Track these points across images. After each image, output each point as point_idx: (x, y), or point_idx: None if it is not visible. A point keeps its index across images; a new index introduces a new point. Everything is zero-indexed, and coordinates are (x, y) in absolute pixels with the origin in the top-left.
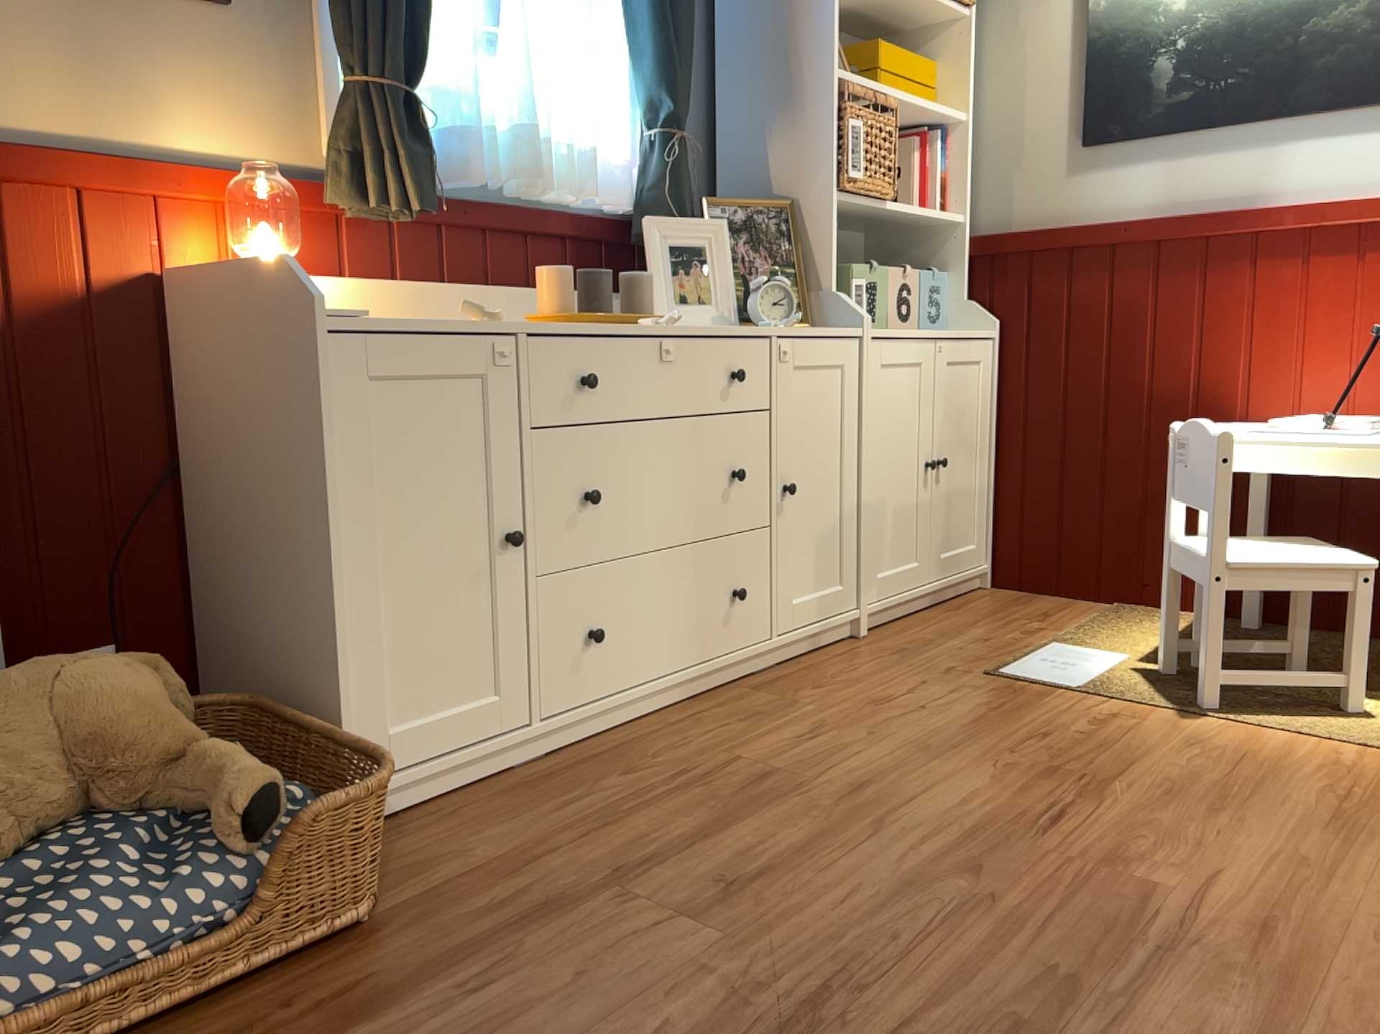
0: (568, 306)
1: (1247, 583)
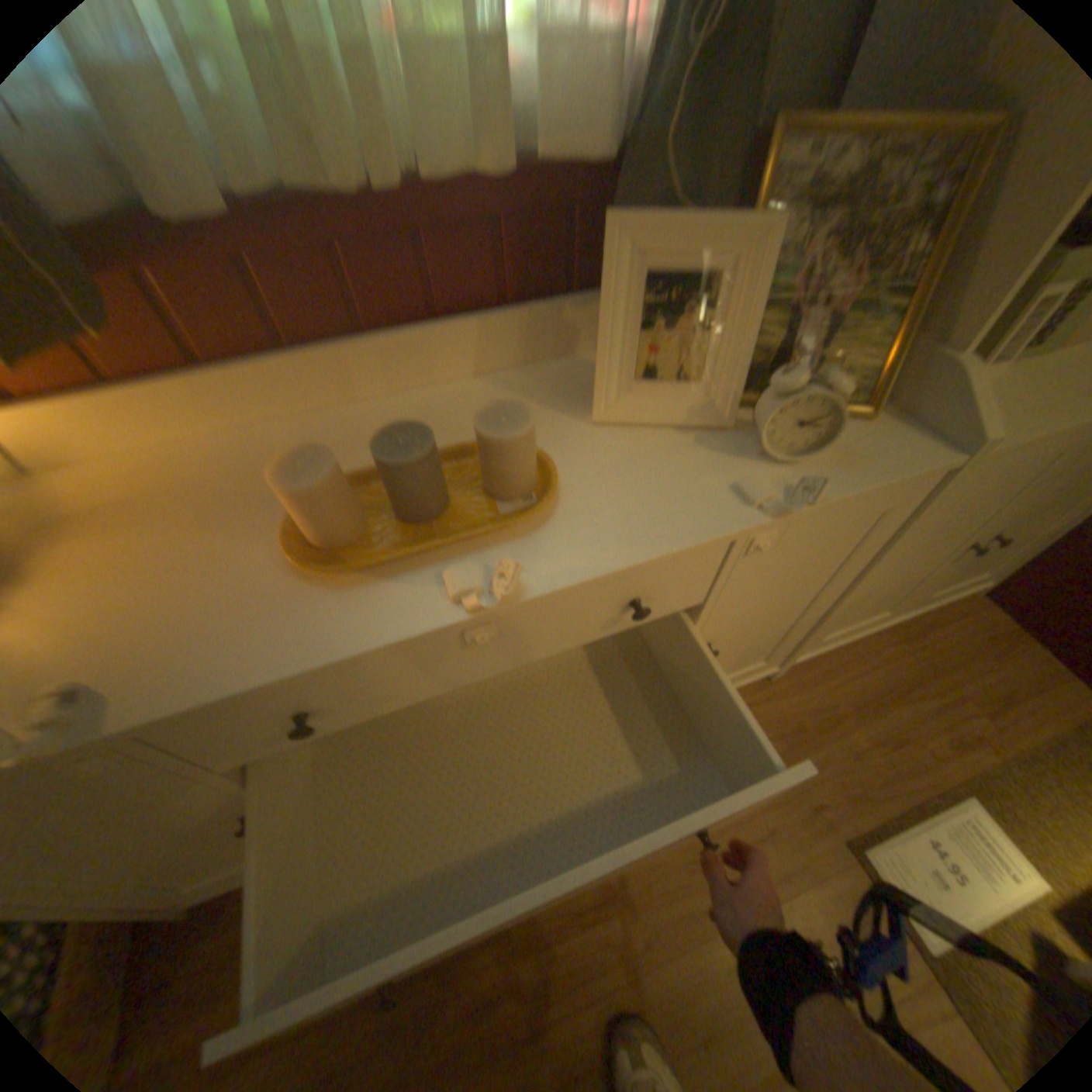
0: (339, 523)
1: None
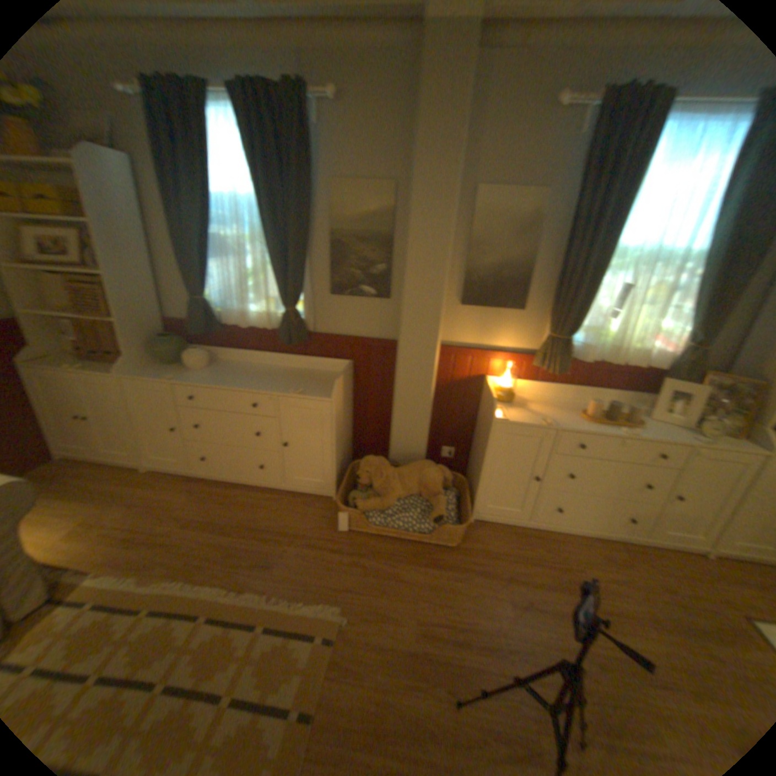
0: (597, 415)
1: None
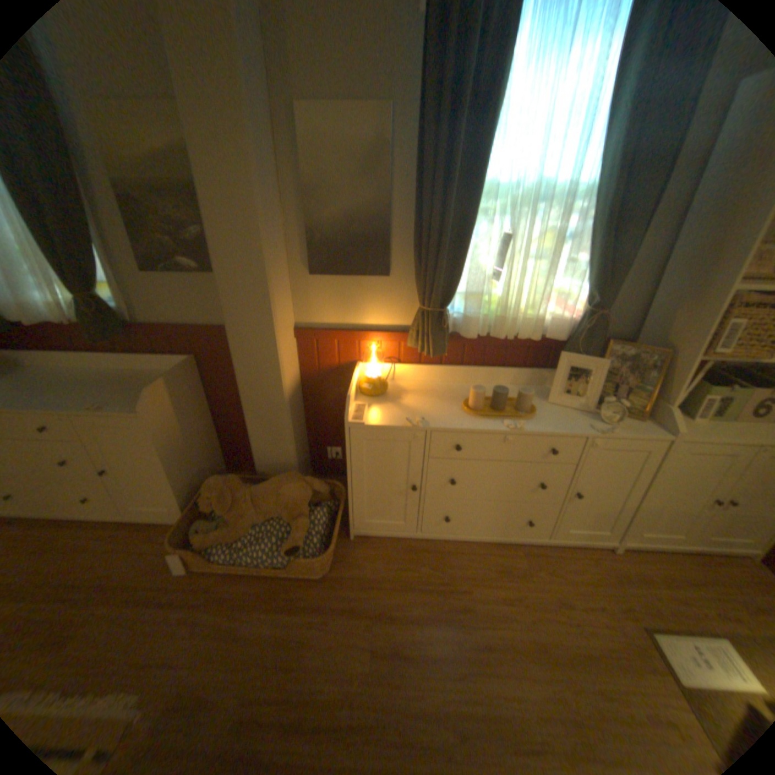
0: (479, 404)
1: None
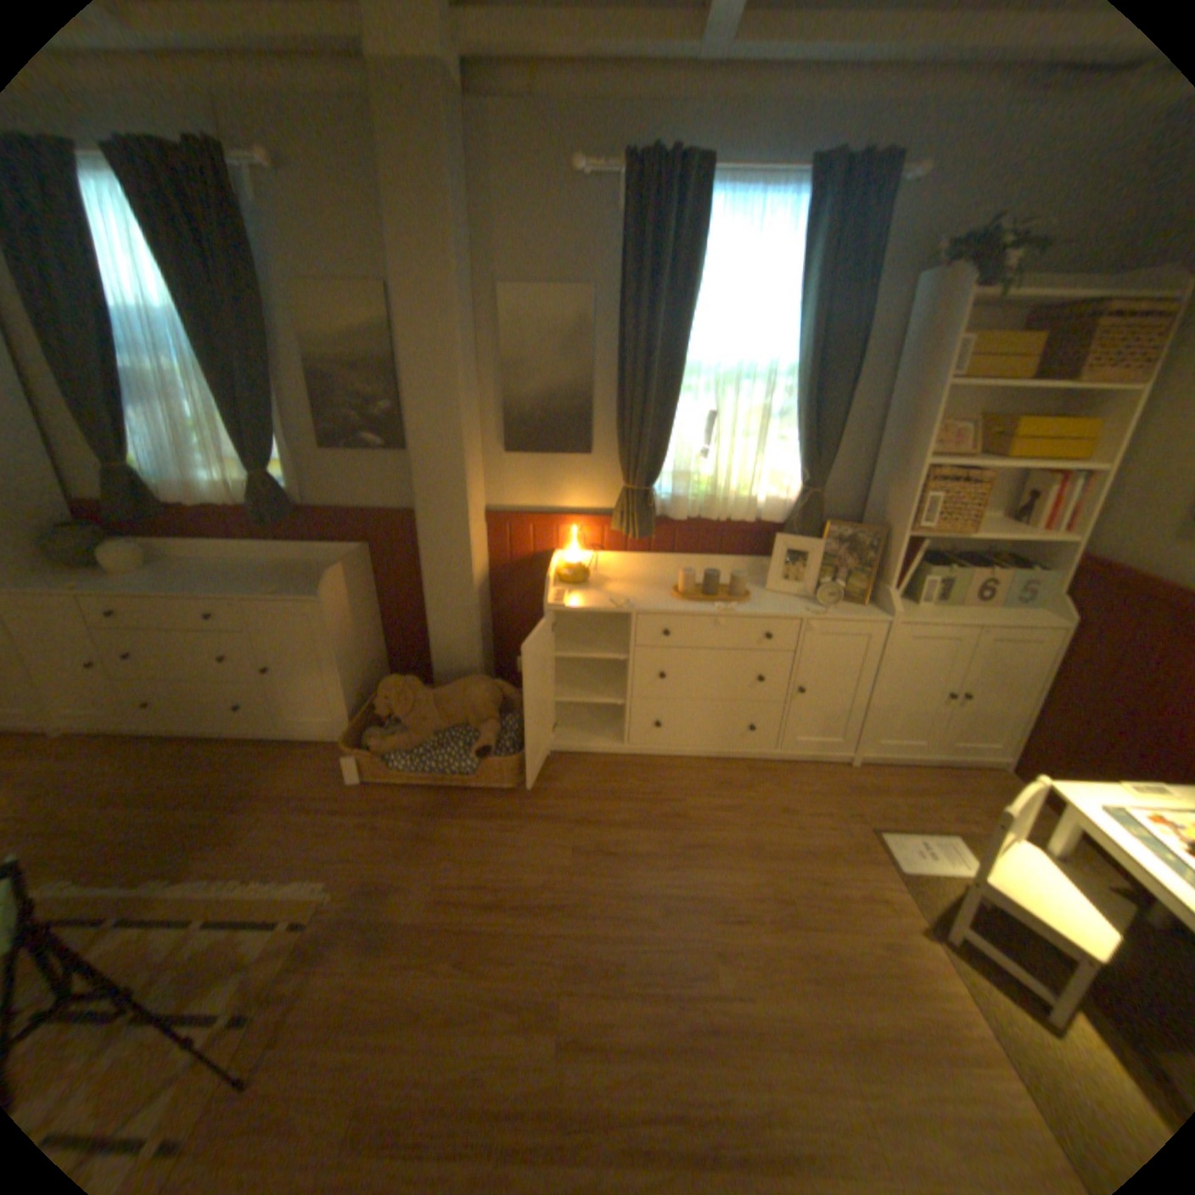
0: (688, 589)
1: (1000, 903)
